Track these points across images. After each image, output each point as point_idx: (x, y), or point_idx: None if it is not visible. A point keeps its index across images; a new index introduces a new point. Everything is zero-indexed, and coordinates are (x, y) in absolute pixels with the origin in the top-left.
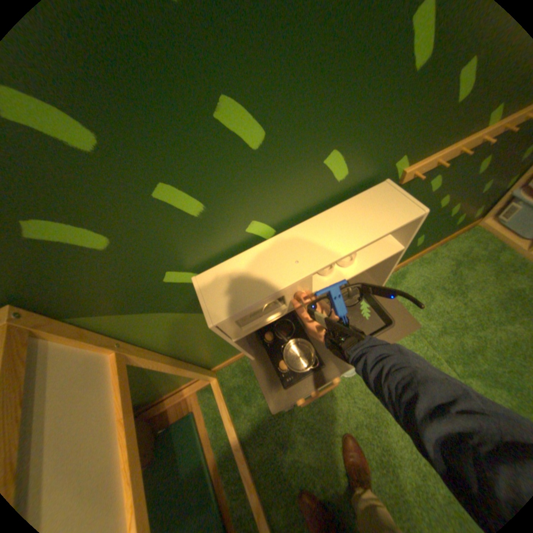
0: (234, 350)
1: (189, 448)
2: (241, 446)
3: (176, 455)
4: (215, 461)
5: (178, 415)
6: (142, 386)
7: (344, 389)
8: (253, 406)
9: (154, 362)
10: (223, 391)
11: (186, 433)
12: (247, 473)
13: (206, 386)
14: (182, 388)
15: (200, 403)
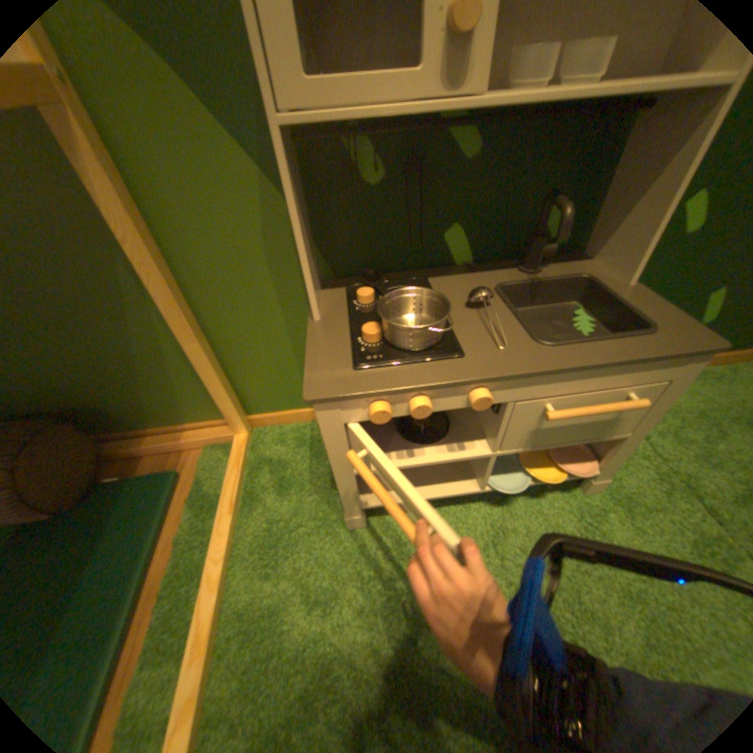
0: (298, 383)
1: (134, 527)
2: (227, 562)
3: (106, 530)
4: (164, 572)
5: (154, 473)
6: (112, 350)
7: (486, 535)
8: (288, 500)
9: (128, 223)
10: (248, 458)
11: (146, 501)
12: (209, 615)
13: (226, 442)
14: (185, 431)
15: (199, 465)
